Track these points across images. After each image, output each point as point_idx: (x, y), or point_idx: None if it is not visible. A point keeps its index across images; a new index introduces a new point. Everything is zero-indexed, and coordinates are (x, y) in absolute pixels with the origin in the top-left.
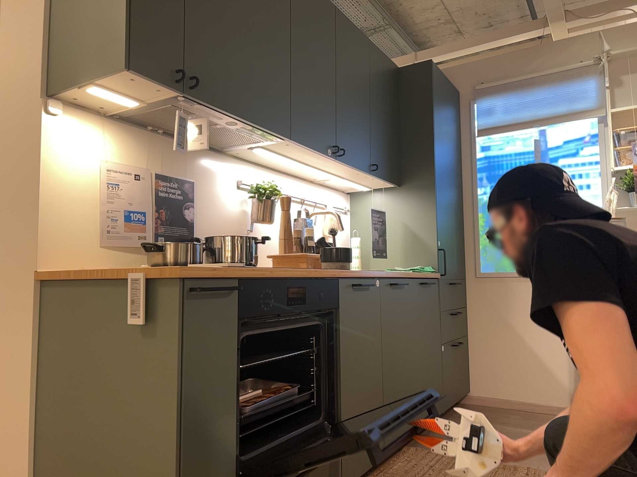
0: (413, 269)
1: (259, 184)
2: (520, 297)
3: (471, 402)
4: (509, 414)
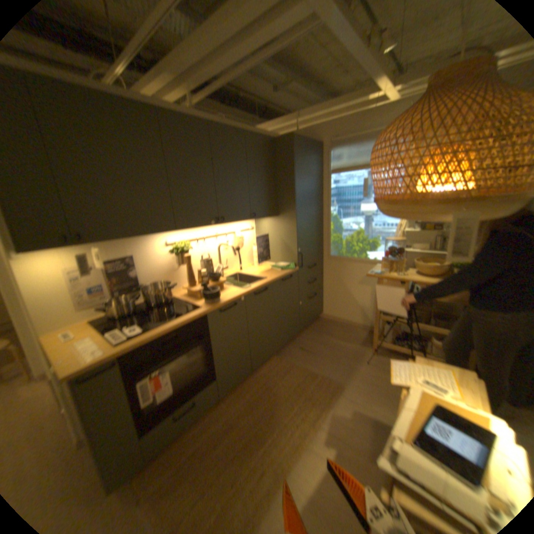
0: (281, 267)
1: (176, 244)
2: (349, 271)
3: (323, 317)
4: (337, 328)
